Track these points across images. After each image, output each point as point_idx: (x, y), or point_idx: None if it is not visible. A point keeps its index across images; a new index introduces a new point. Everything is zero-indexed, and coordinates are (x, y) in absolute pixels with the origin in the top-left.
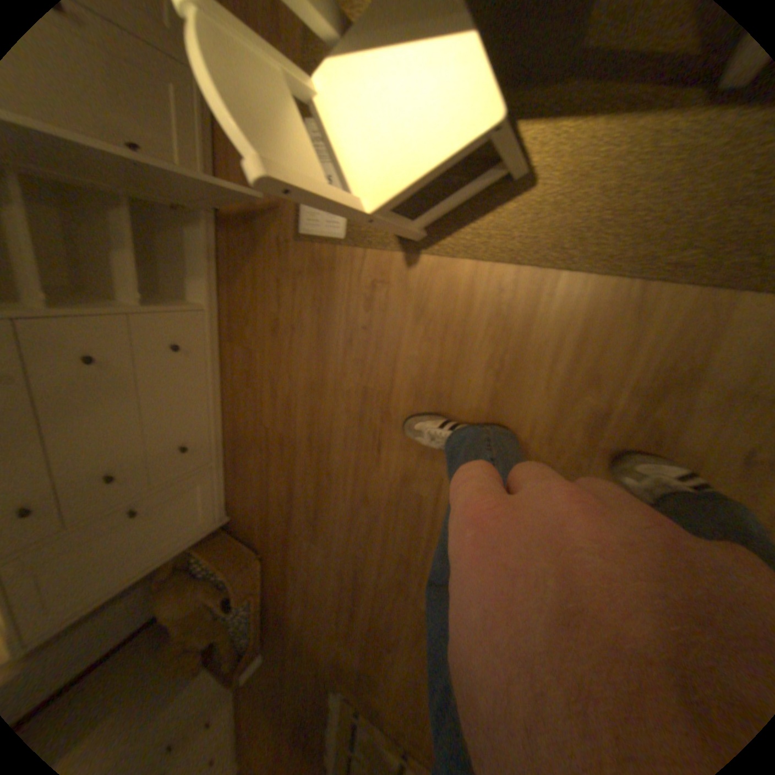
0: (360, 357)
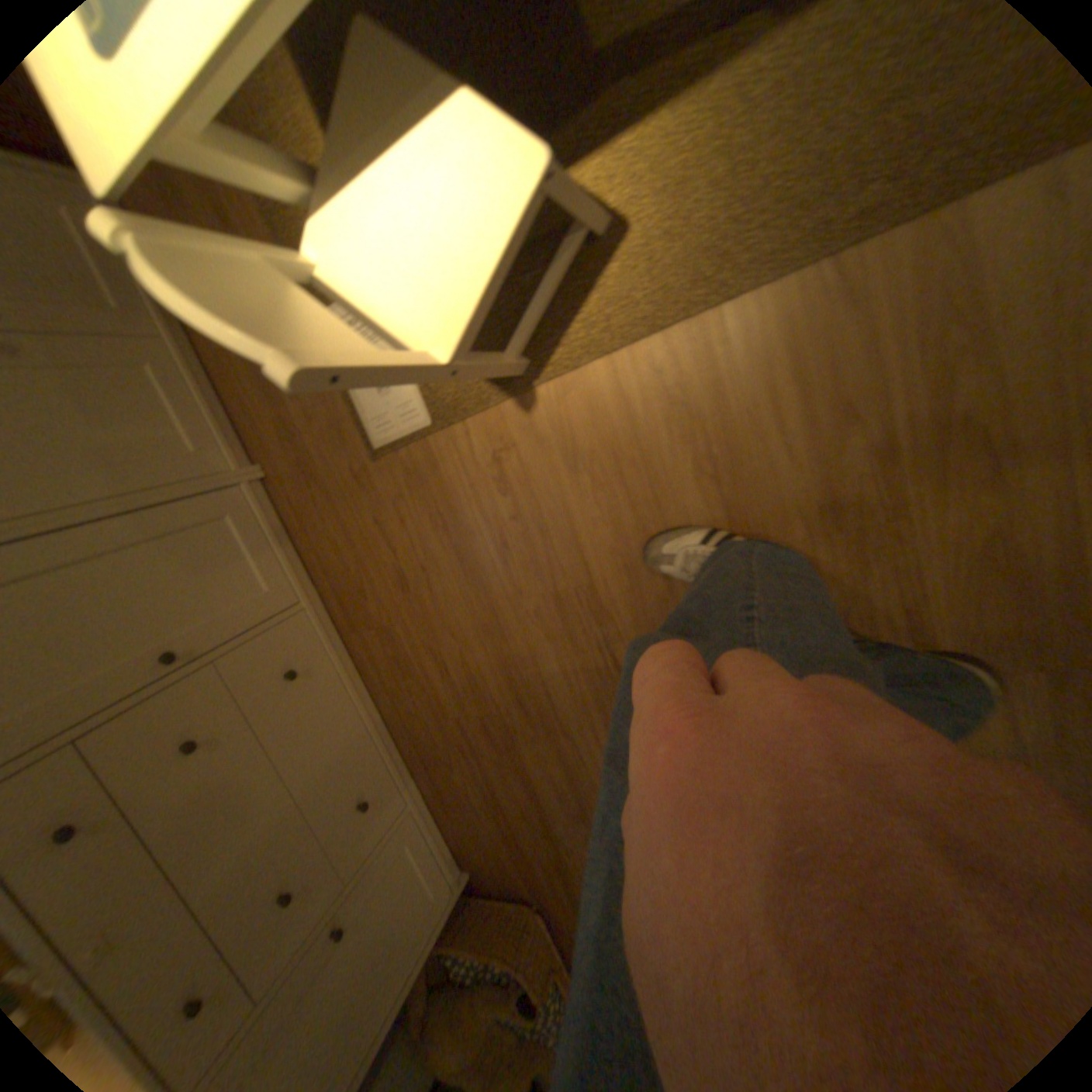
0: (526, 556)
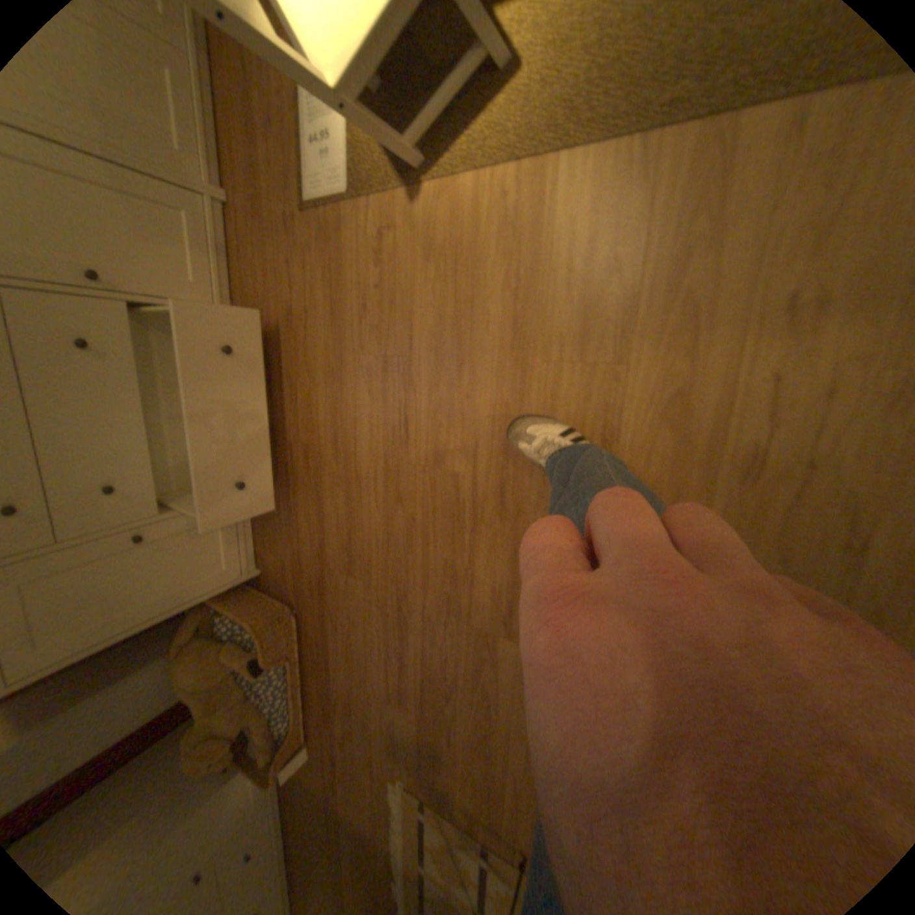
0: (373, 321)
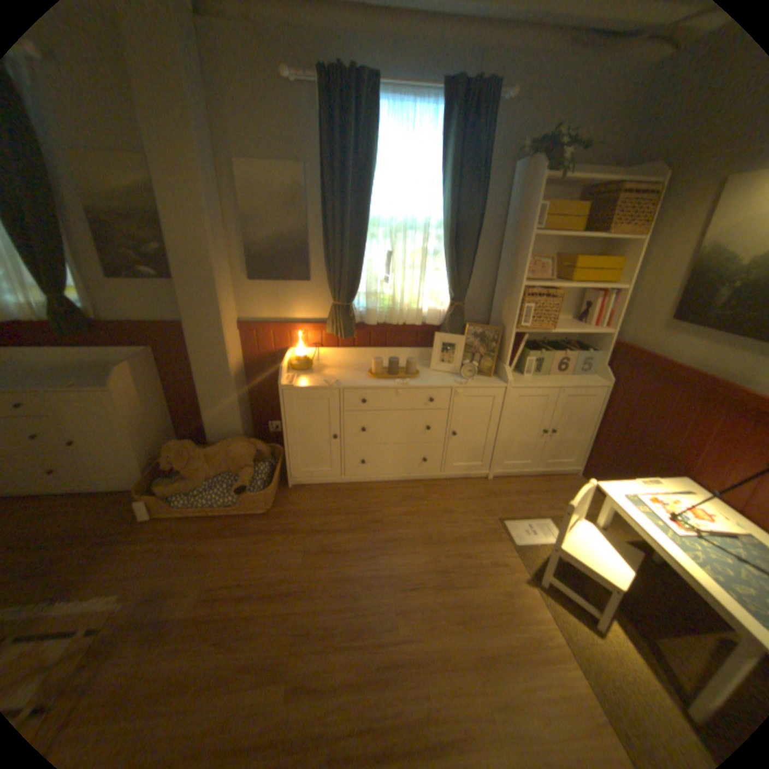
0: (463, 568)
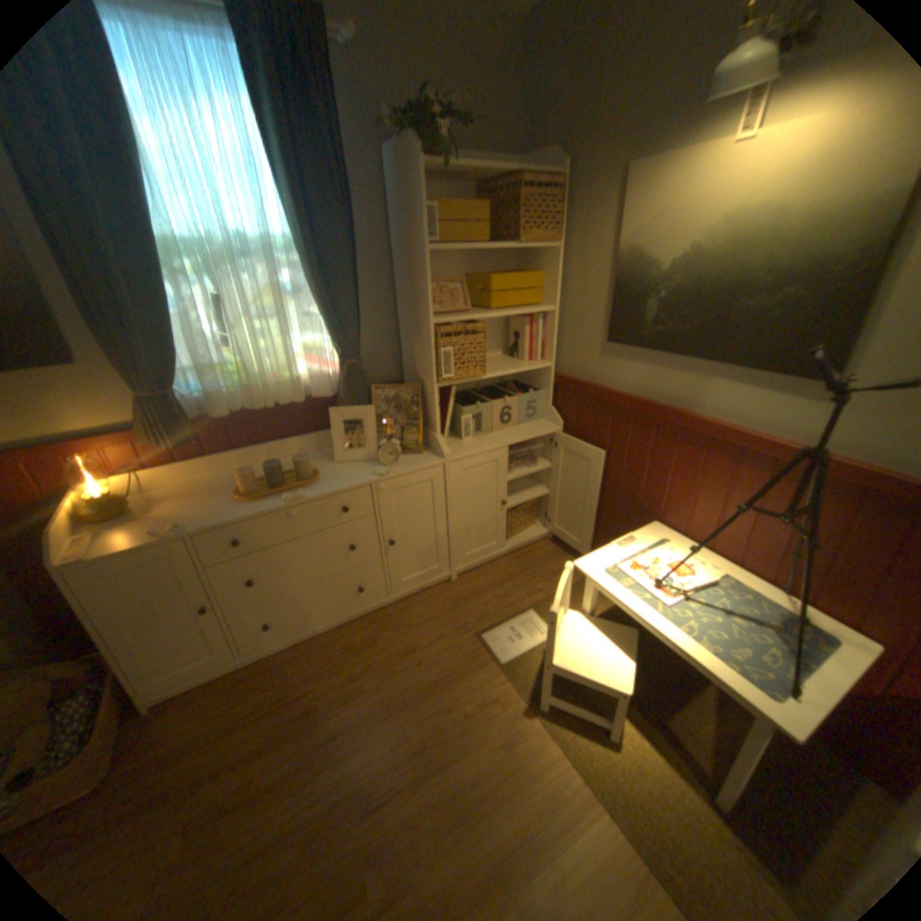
0: (444, 731)
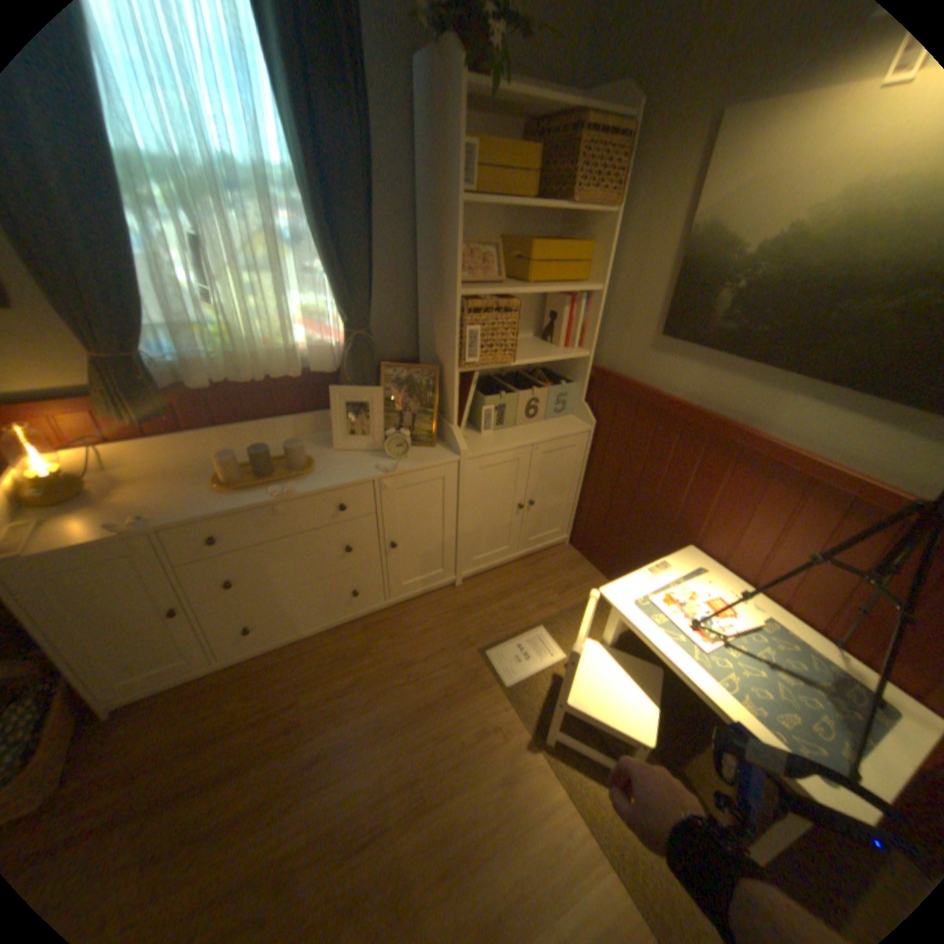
0: (438, 761)
